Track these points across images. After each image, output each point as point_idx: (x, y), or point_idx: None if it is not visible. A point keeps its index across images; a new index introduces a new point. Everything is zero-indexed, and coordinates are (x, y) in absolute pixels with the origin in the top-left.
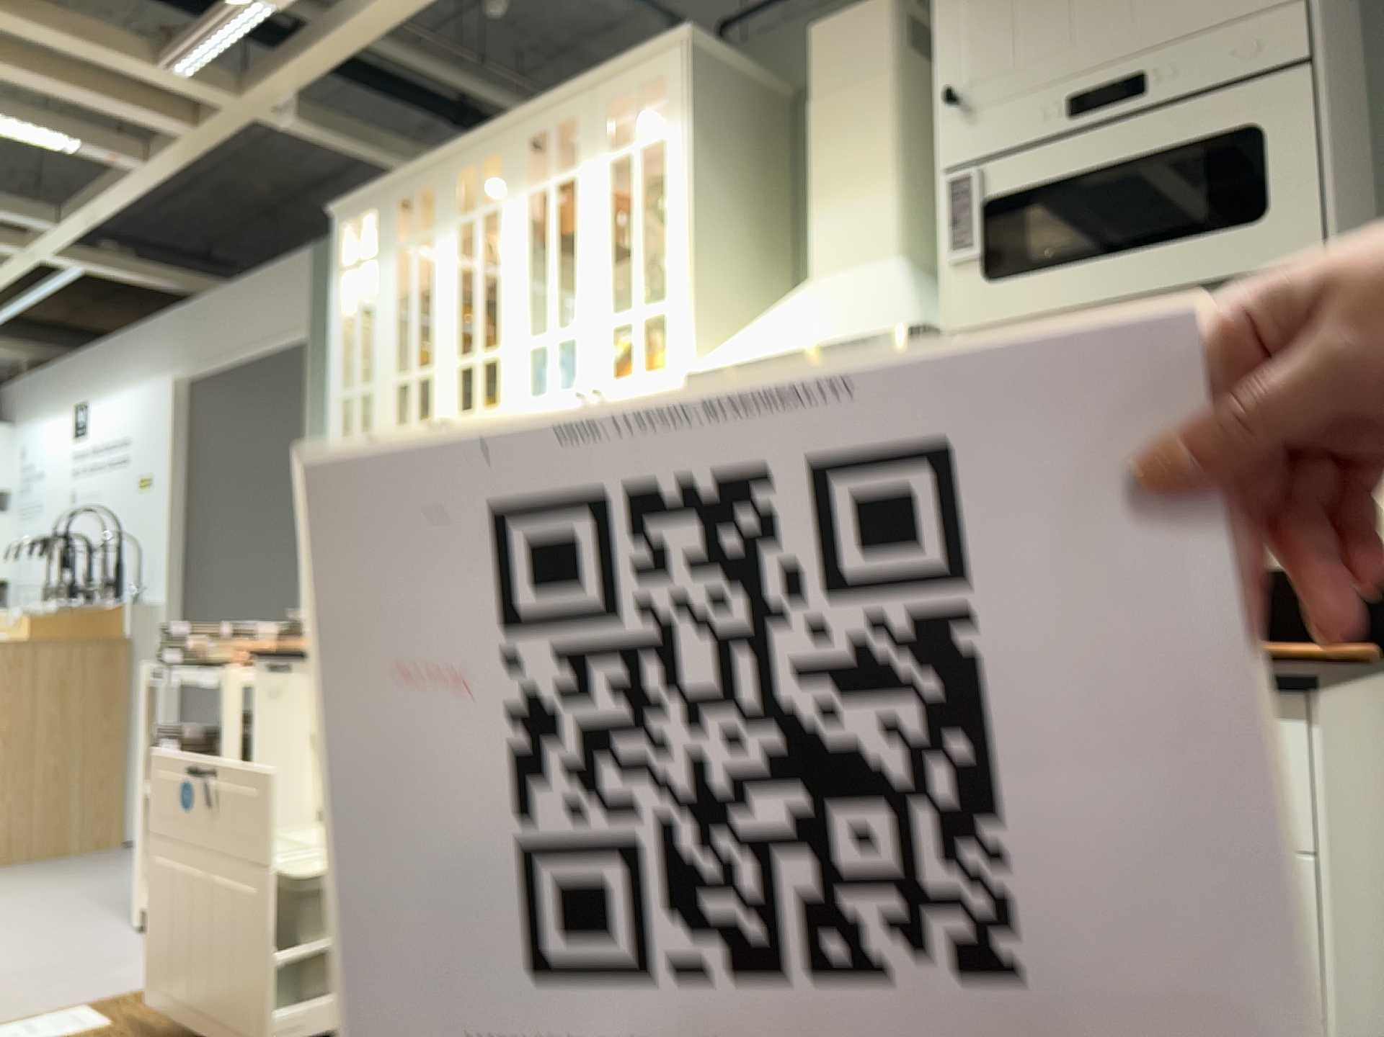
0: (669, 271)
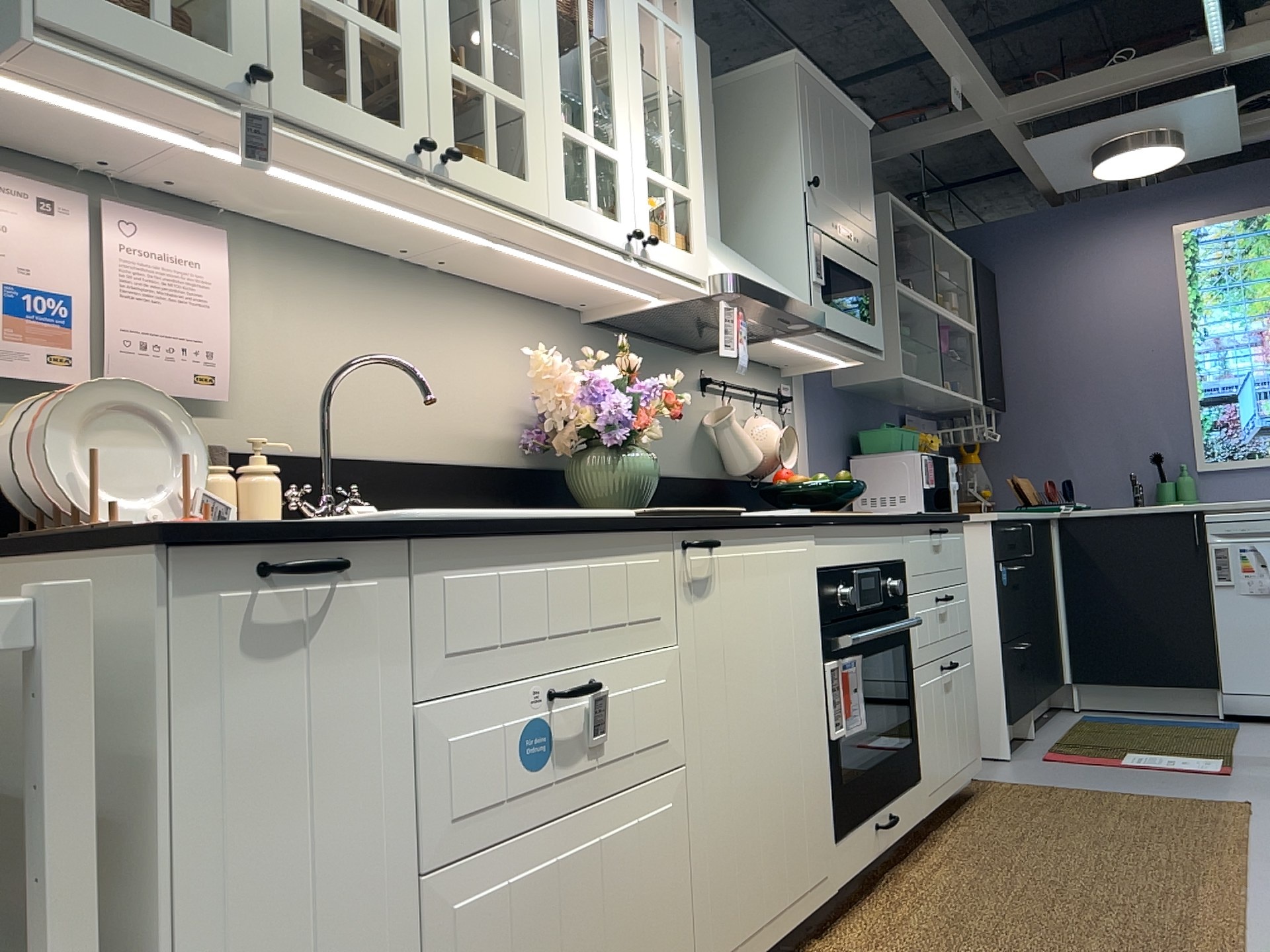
0: (693, 165)
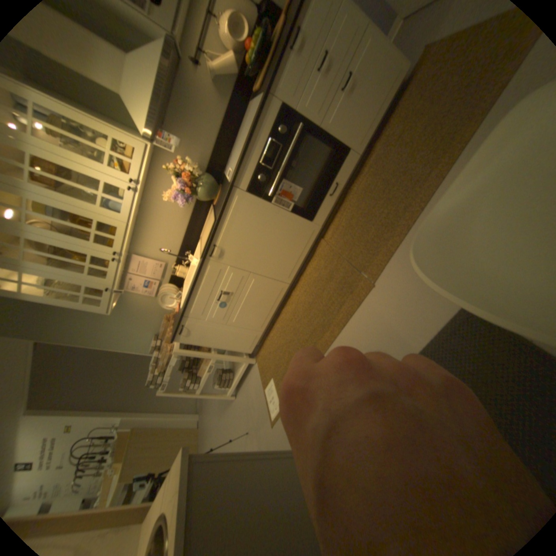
0: (97, 129)
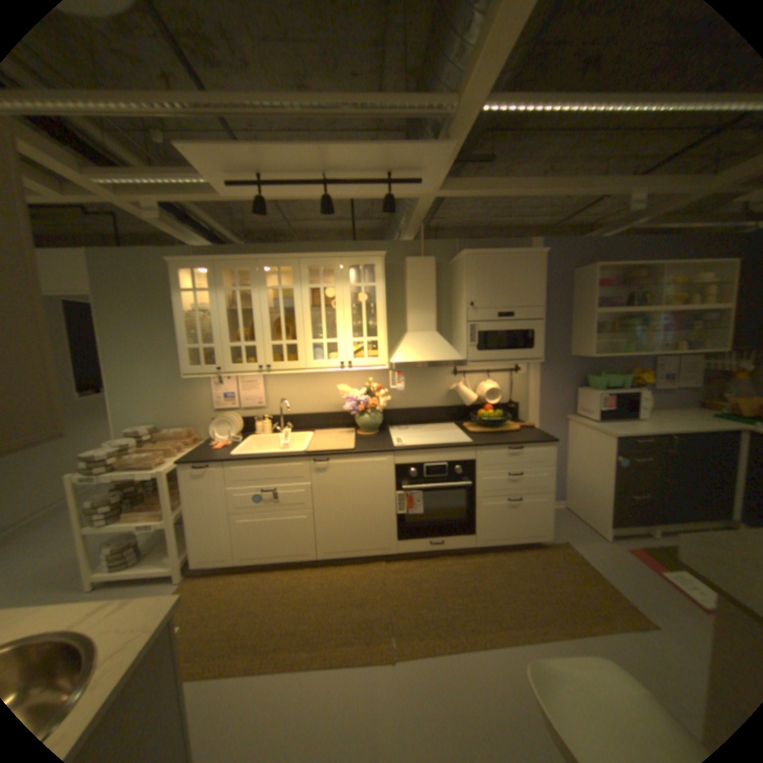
0: (379, 329)
